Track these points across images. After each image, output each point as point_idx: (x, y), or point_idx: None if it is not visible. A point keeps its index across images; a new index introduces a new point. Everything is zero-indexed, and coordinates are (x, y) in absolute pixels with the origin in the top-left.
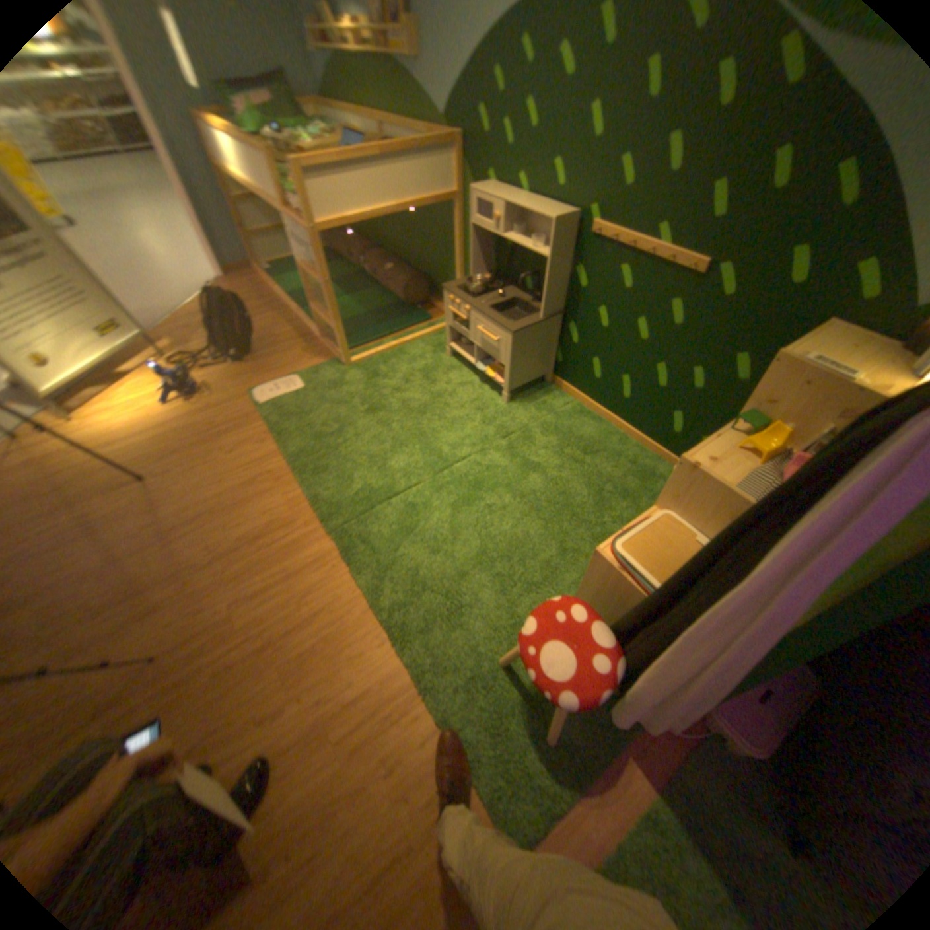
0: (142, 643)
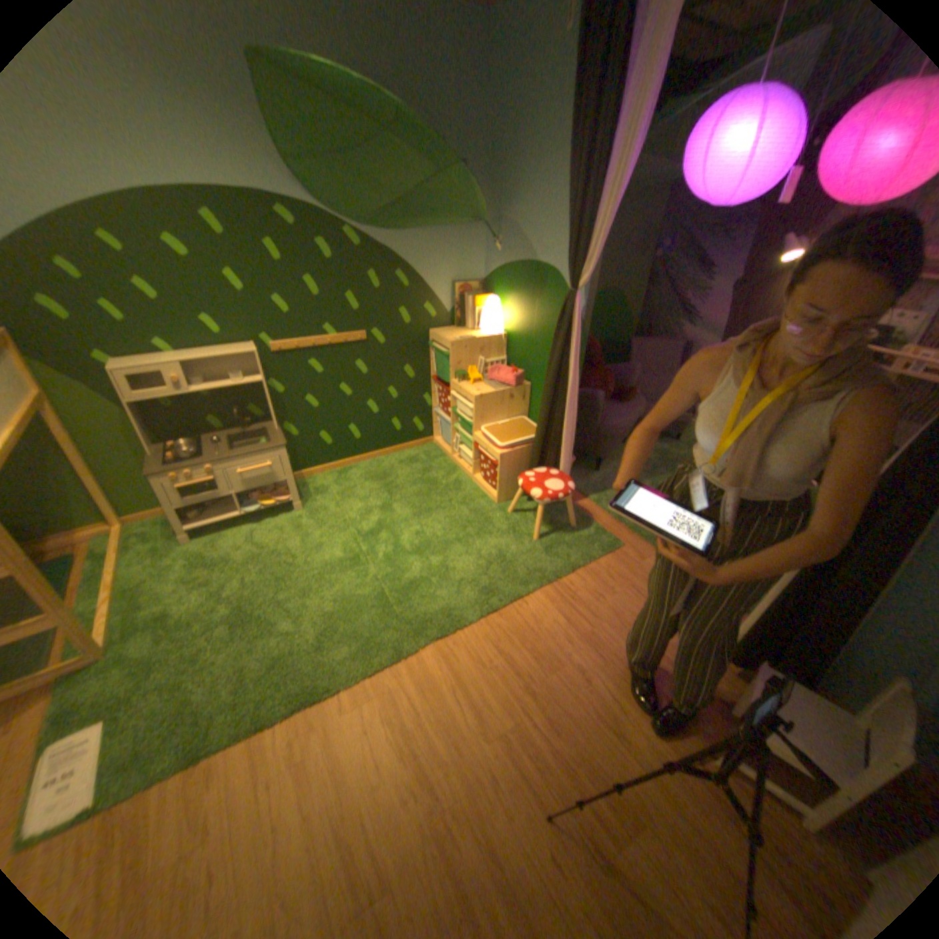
0: (528, 848)
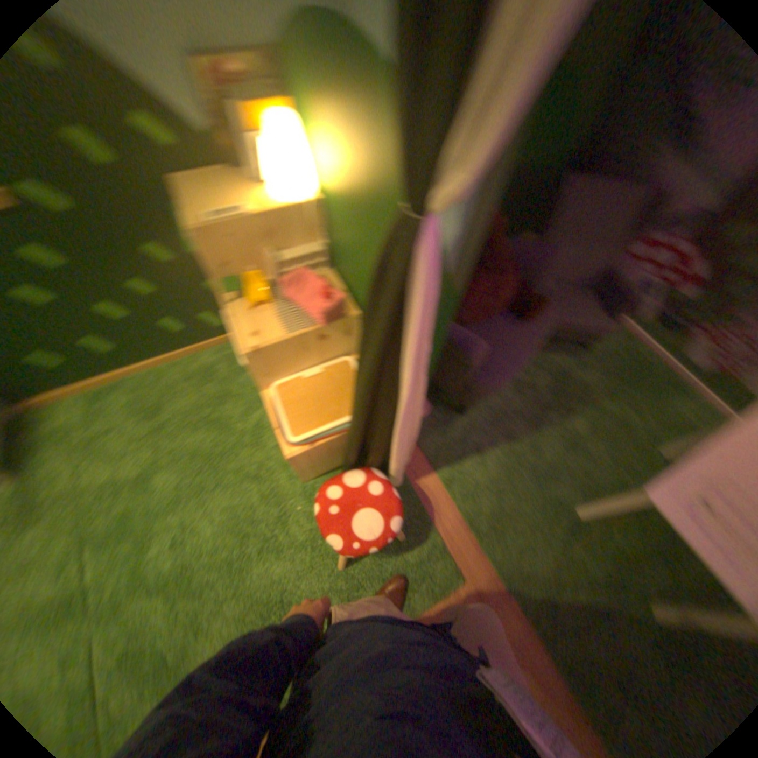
0: None
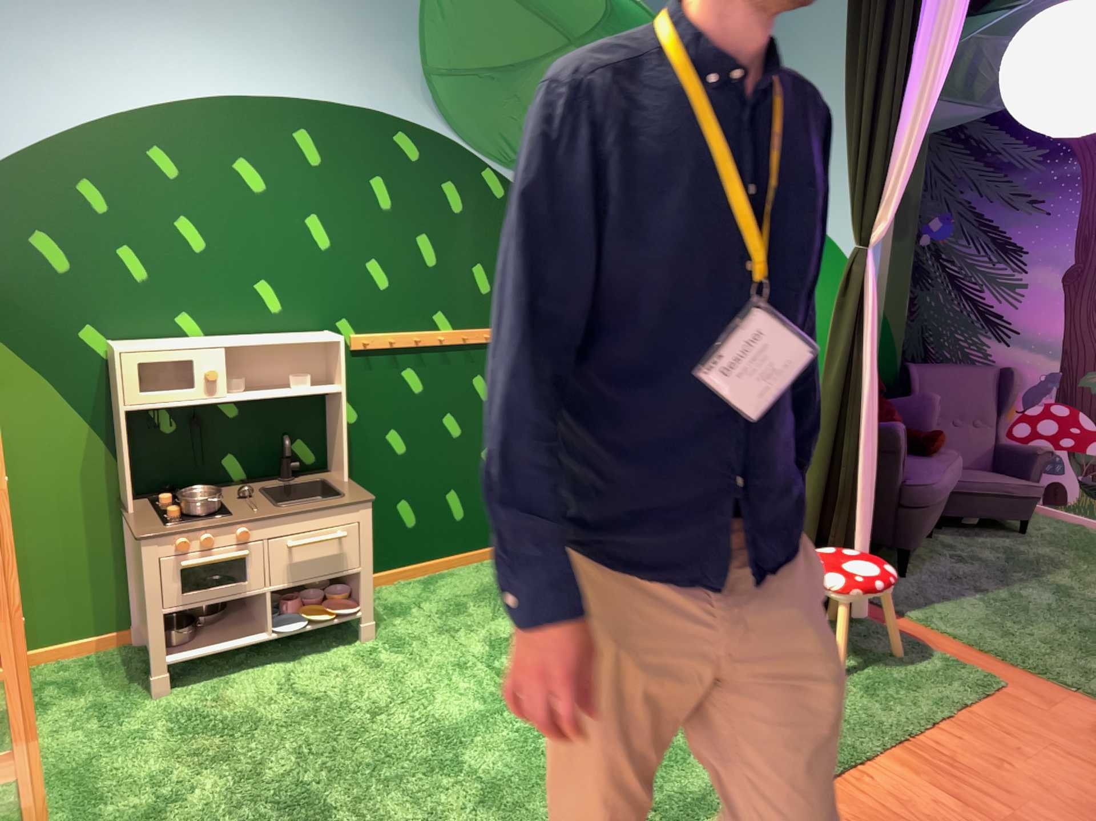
0: None
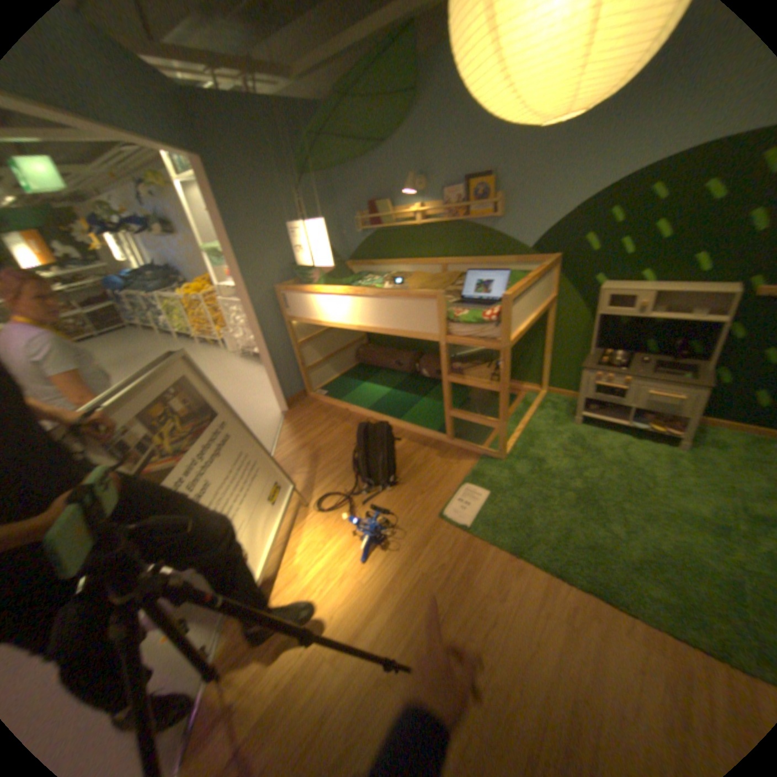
0: None
